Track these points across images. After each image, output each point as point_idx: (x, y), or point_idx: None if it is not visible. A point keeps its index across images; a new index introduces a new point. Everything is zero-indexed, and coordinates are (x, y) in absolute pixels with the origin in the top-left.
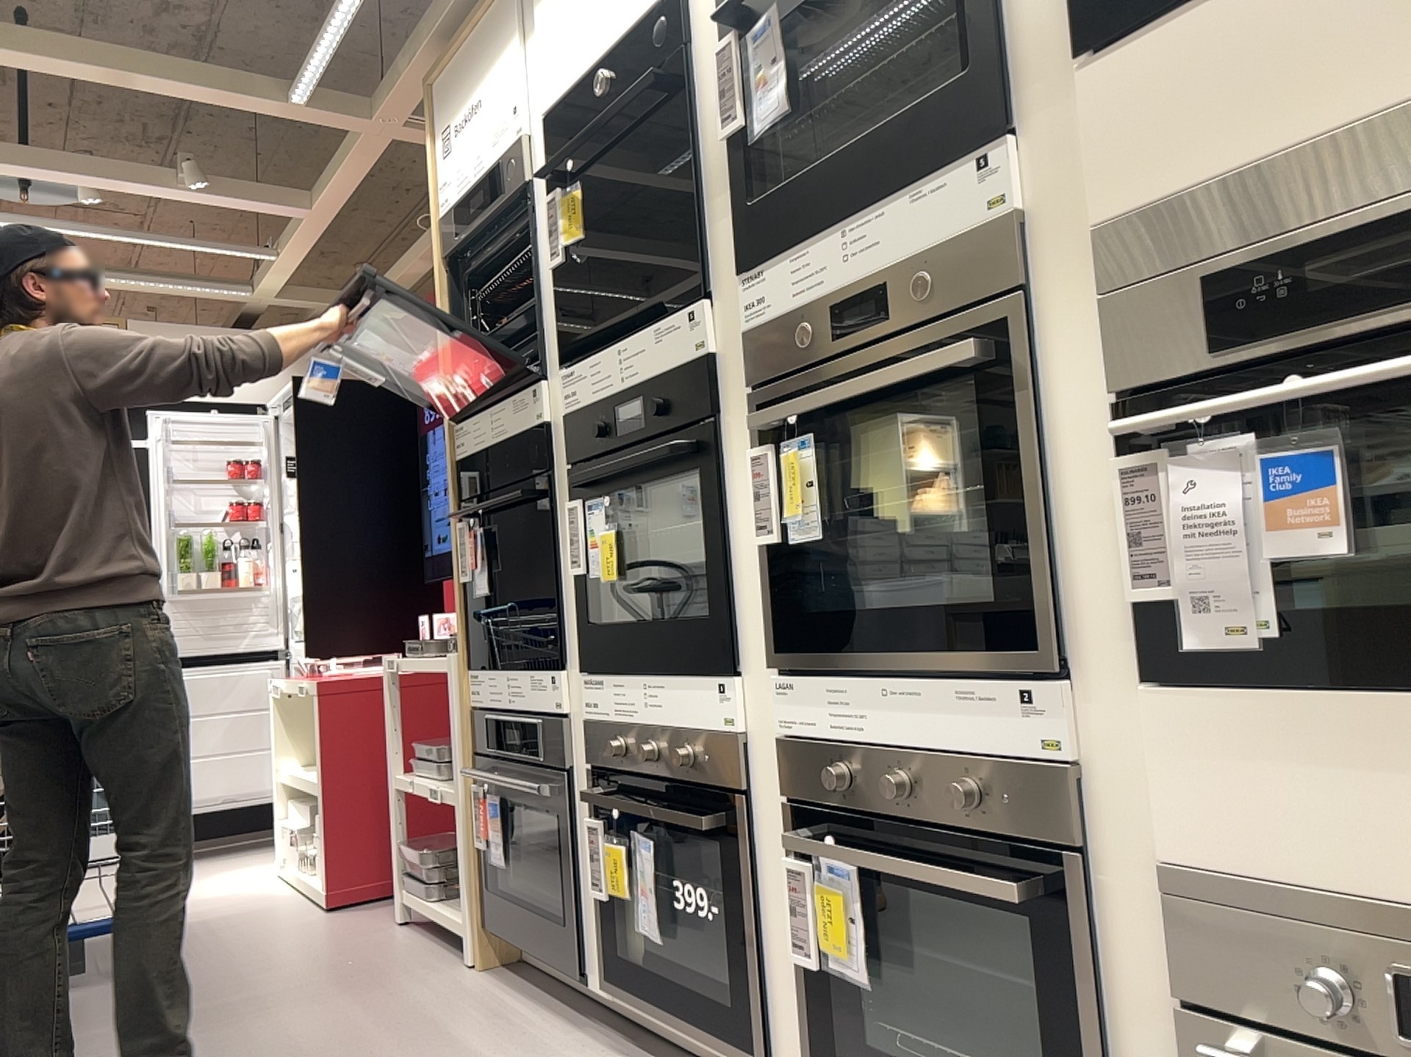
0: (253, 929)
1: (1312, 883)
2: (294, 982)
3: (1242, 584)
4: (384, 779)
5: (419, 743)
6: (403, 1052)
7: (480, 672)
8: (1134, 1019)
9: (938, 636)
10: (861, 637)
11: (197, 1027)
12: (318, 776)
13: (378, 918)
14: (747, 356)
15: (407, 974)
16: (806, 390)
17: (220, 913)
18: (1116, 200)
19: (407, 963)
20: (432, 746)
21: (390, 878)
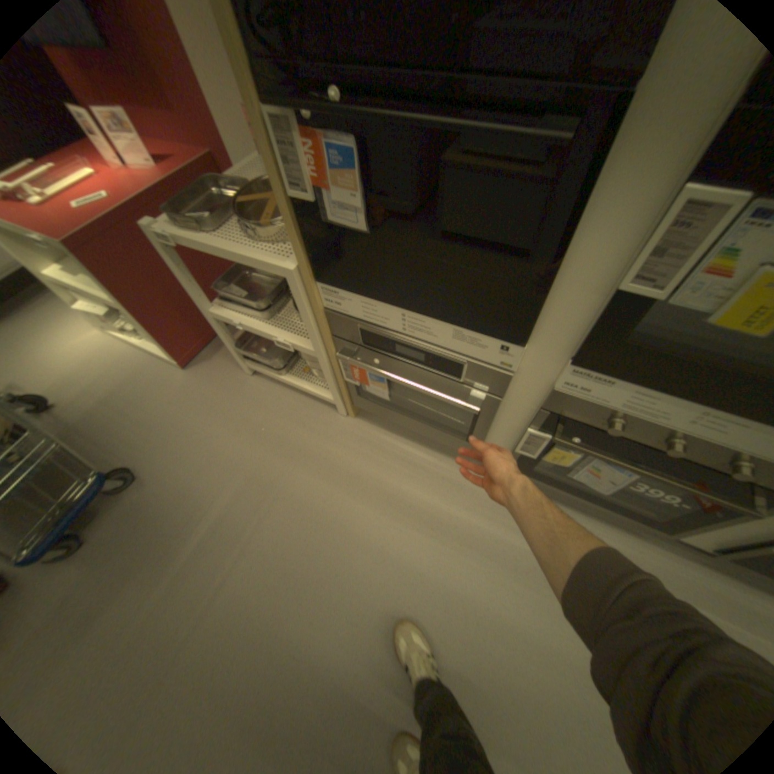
0: (153, 406)
1: None
2: (249, 463)
3: None
4: (169, 287)
5: (217, 286)
6: (395, 520)
7: (342, 289)
8: None
9: None
10: None
11: (239, 538)
12: (105, 293)
13: (229, 371)
14: None
15: (314, 434)
16: None
17: (105, 391)
18: None
19: (302, 421)
20: (233, 288)
21: (206, 335)
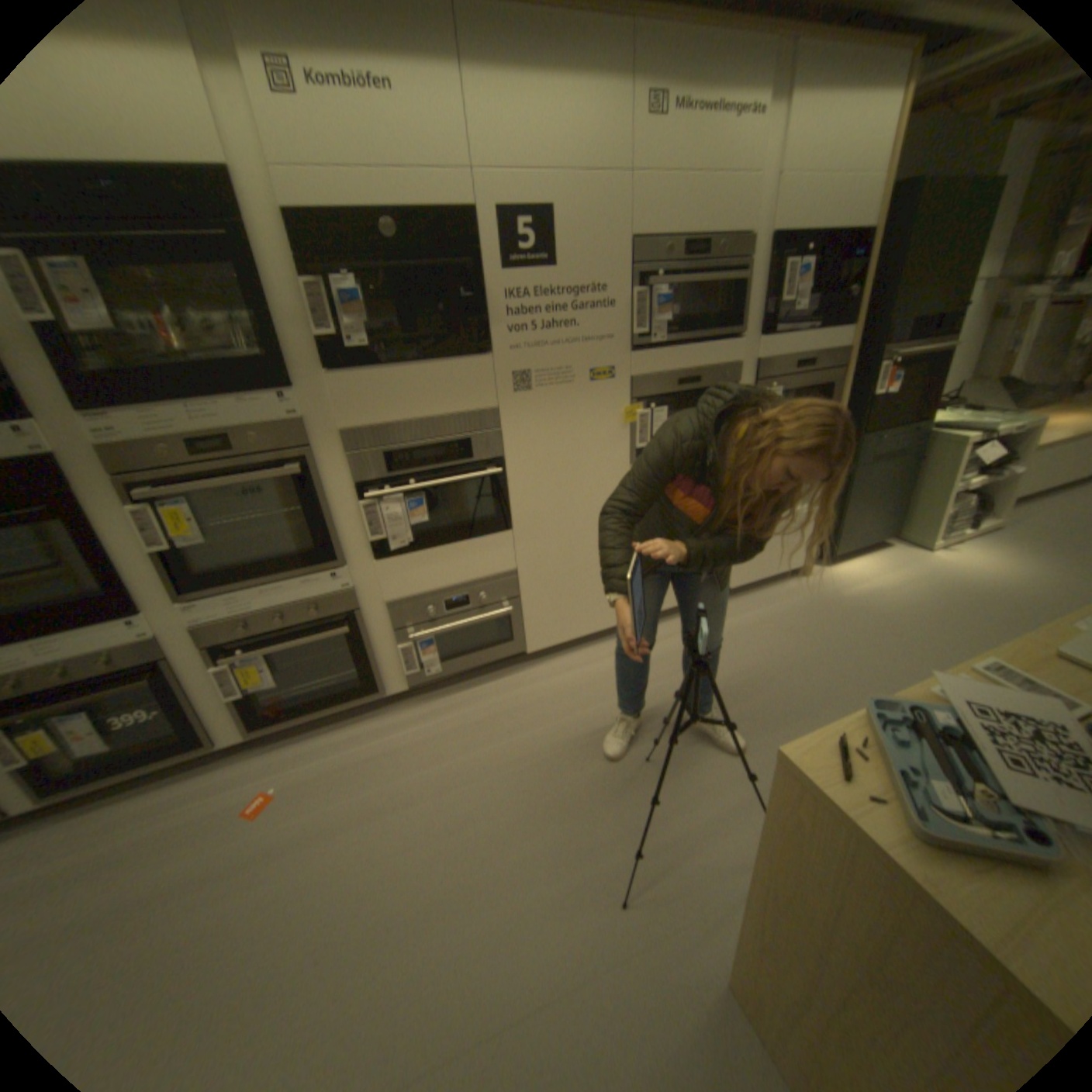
0: None
1: (422, 594)
2: None
3: (402, 534)
4: None
5: None
6: None
7: None
8: (376, 643)
9: (286, 568)
10: (240, 578)
11: None
12: None
13: None
14: (100, 460)
15: None
16: (170, 481)
17: None
18: (349, 426)
19: None
20: None
21: None
